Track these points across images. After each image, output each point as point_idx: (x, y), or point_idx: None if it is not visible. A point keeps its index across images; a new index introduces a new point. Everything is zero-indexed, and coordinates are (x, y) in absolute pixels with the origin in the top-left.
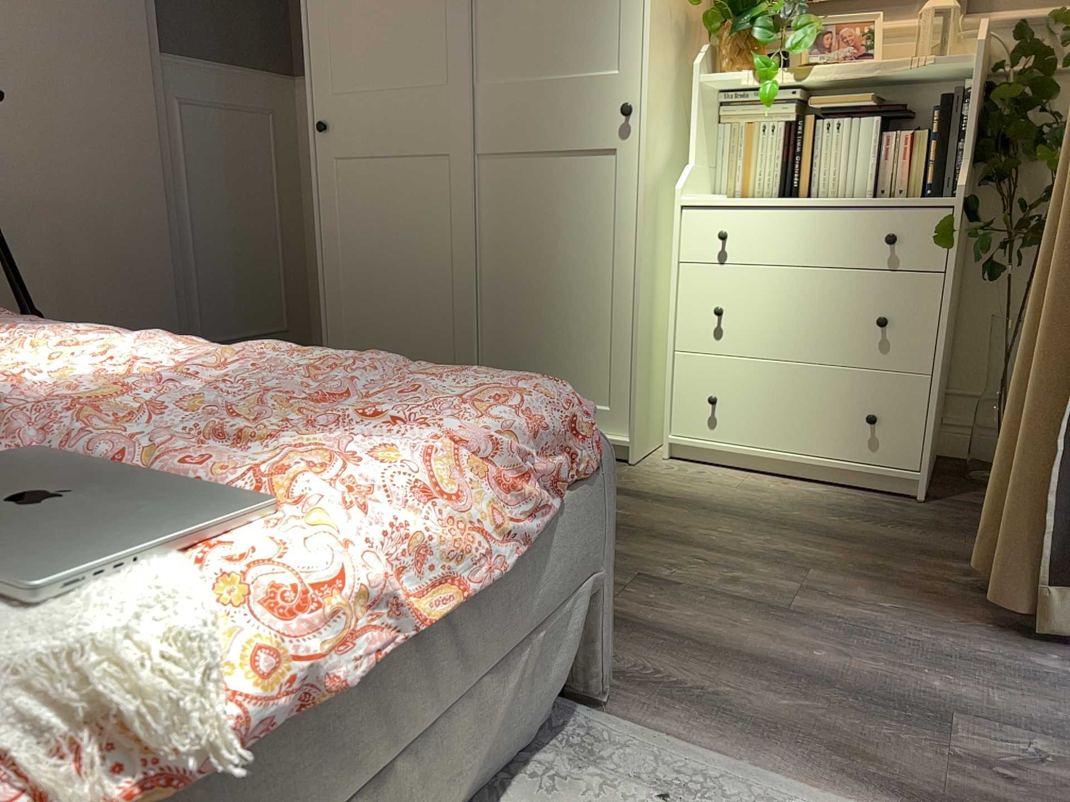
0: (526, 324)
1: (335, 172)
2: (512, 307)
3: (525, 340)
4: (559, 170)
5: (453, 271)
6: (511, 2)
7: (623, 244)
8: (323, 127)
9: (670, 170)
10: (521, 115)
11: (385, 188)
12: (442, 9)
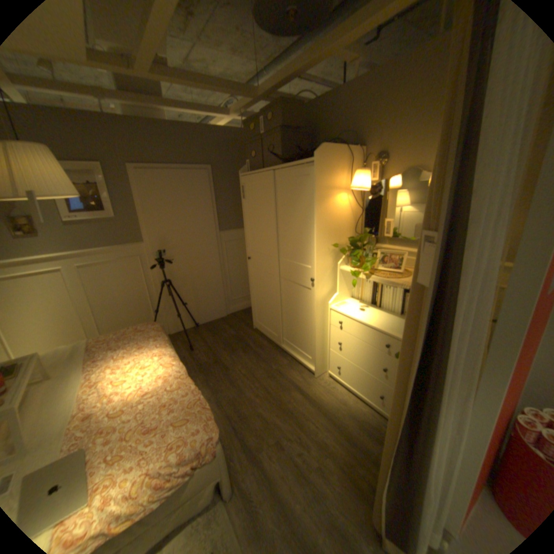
0: (291, 326)
1: (251, 270)
2: (288, 320)
3: (291, 330)
4: (297, 288)
5: (275, 306)
6: (286, 239)
7: (312, 316)
8: (248, 259)
9: (329, 294)
10: (289, 271)
11: (261, 278)
12: (270, 237)
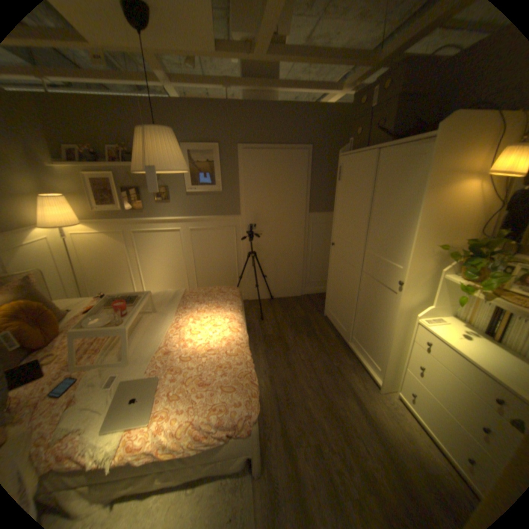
0: (365, 326)
1: (333, 256)
2: (363, 319)
3: (364, 331)
4: (380, 288)
5: (351, 299)
6: (378, 229)
7: (393, 324)
8: (332, 244)
9: (422, 304)
10: (374, 265)
11: (342, 267)
12: (360, 224)
